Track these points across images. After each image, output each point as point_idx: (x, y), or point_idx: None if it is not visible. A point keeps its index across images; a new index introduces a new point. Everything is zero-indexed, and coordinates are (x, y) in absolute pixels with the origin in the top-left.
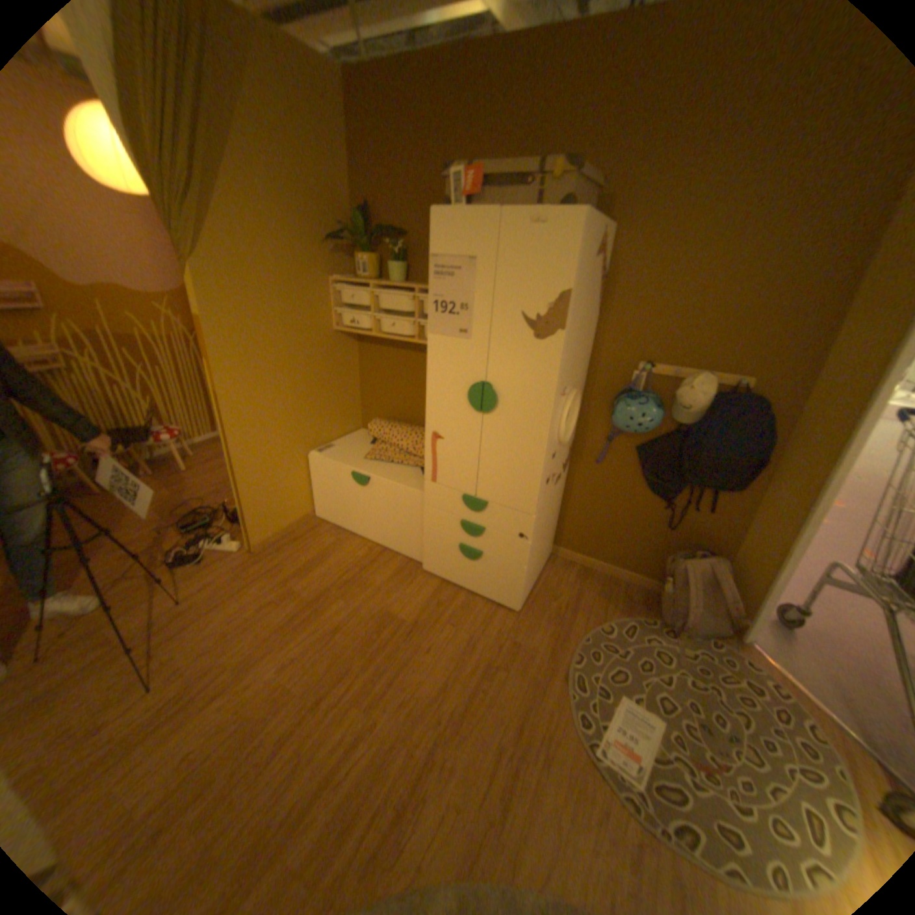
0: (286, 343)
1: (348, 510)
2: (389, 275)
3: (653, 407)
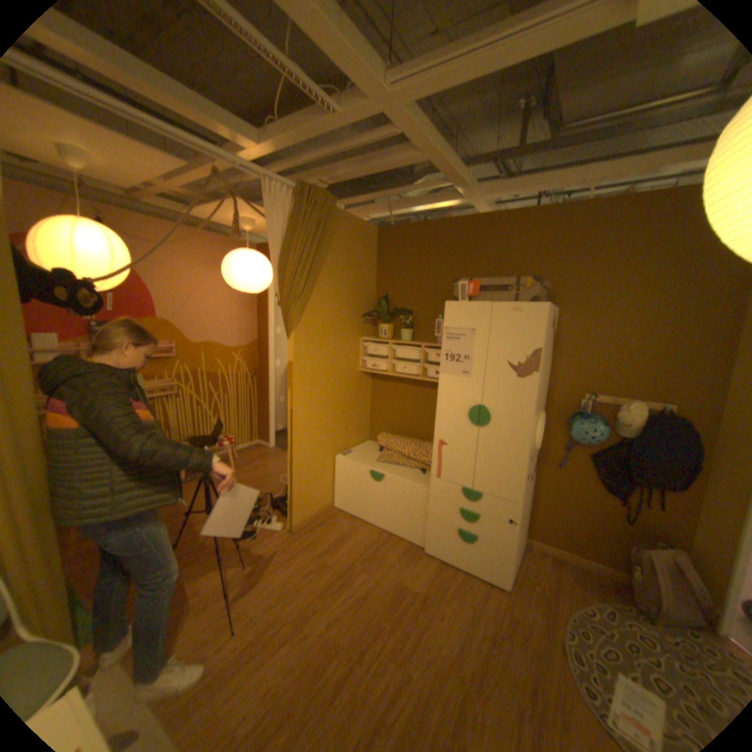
0: (333, 379)
1: (363, 501)
2: (401, 337)
3: (601, 425)
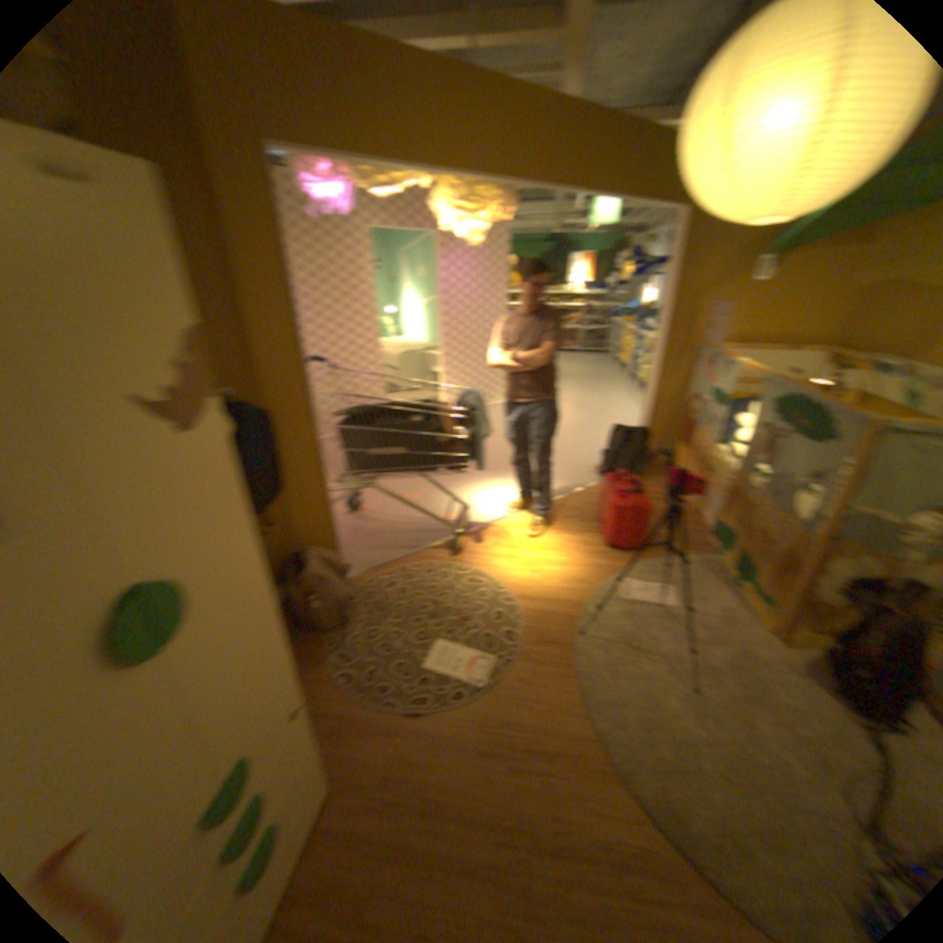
0: None
1: None
2: None
3: None
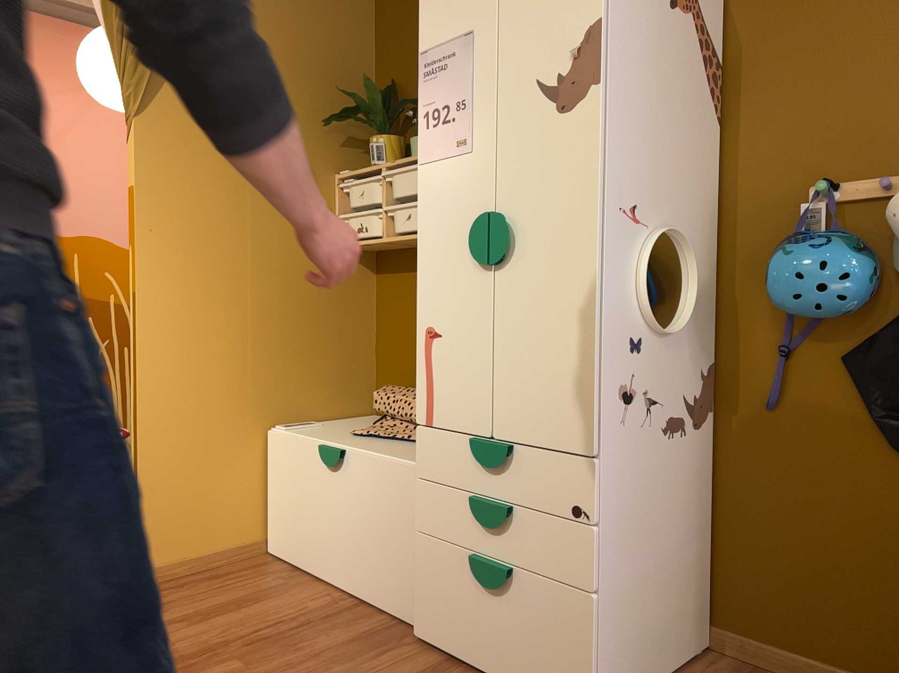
0: (257, 247)
1: (312, 526)
2: (411, 155)
3: (845, 250)
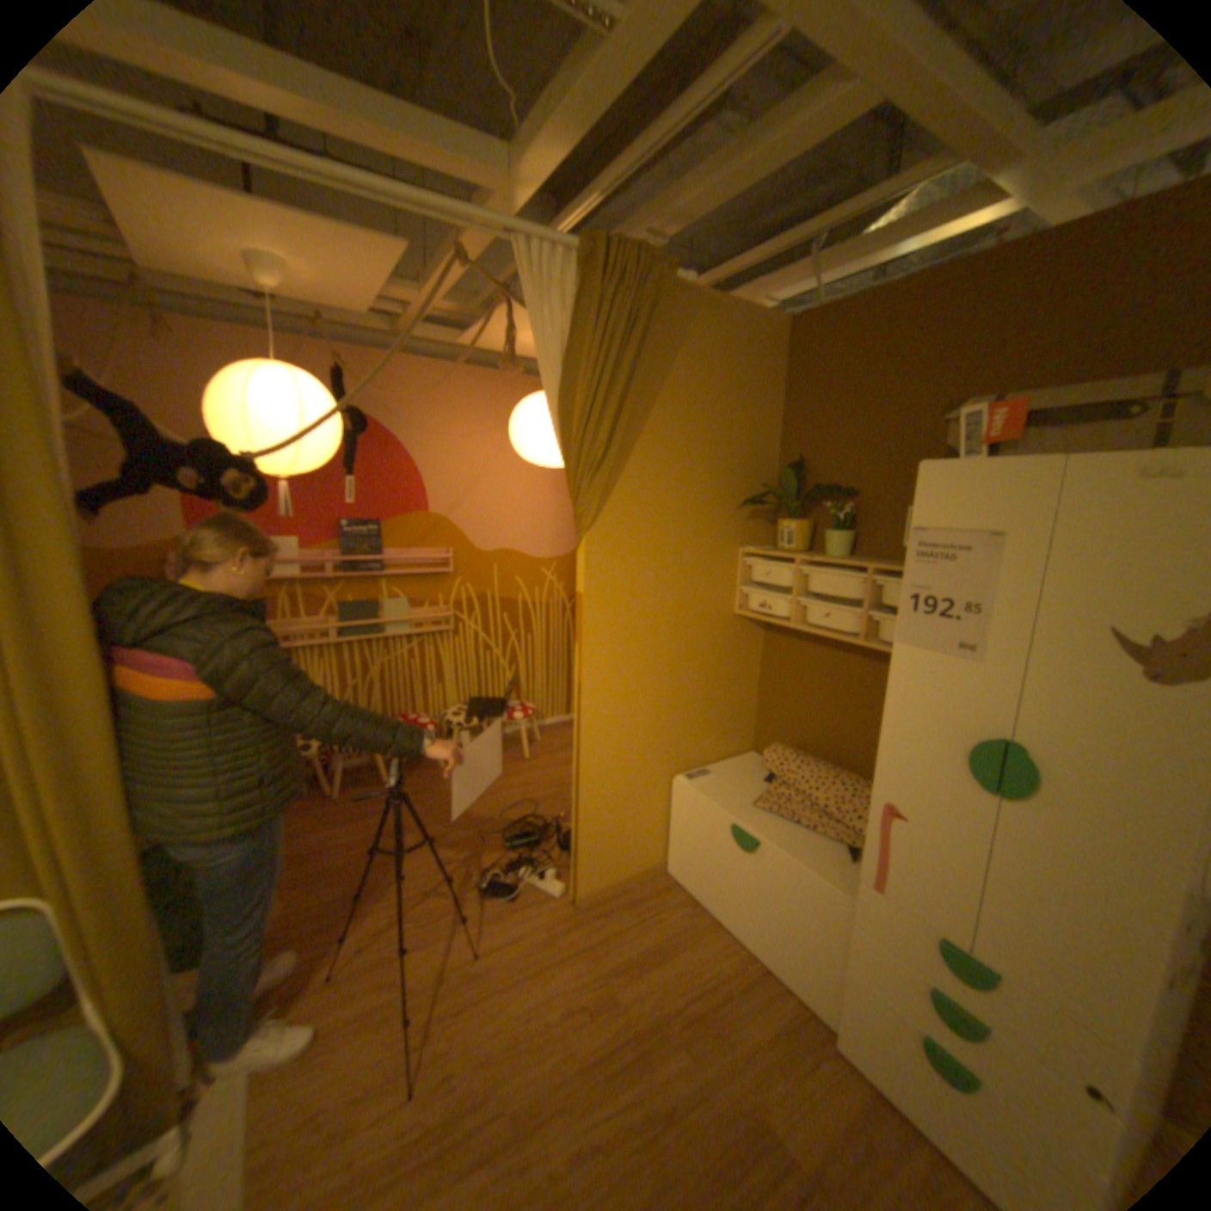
0: (673, 627)
1: (718, 881)
2: (826, 546)
3: None
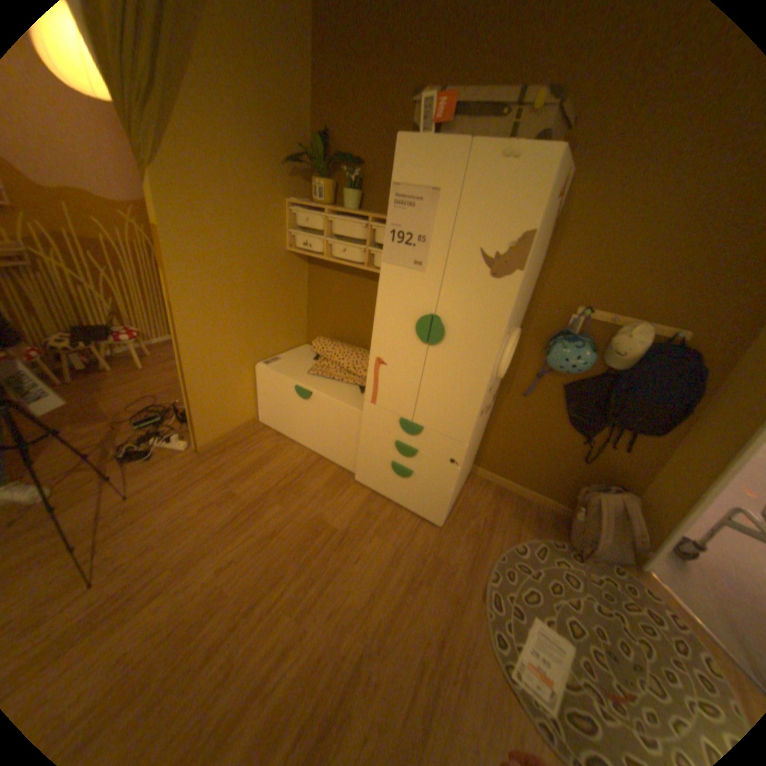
0: (242, 259)
1: (290, 419)
2: (344, 202)
3: (588, 351)
